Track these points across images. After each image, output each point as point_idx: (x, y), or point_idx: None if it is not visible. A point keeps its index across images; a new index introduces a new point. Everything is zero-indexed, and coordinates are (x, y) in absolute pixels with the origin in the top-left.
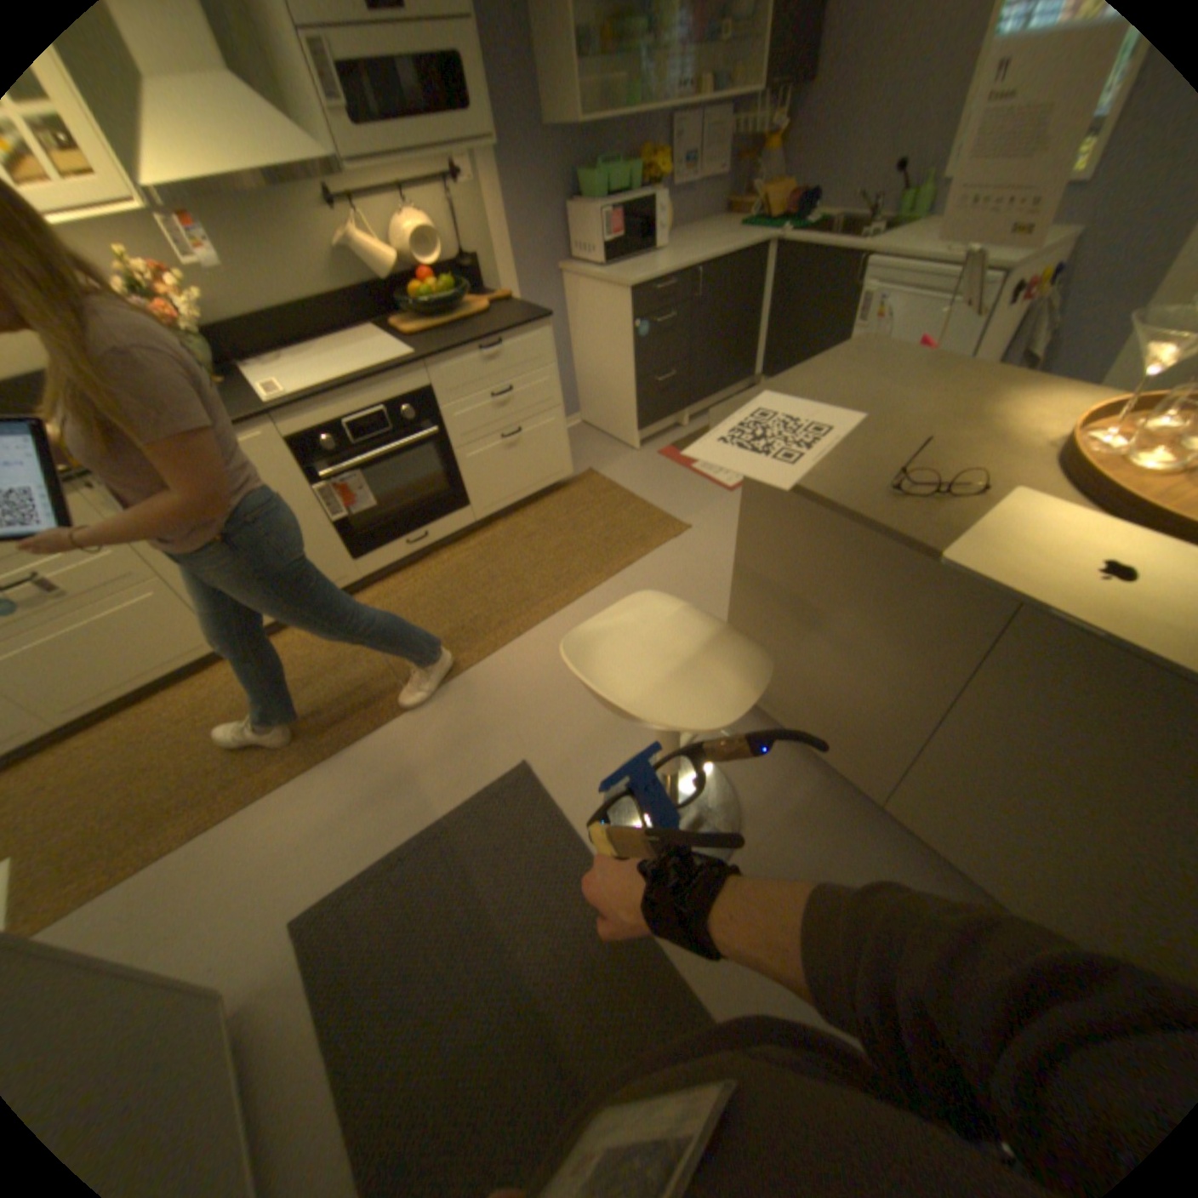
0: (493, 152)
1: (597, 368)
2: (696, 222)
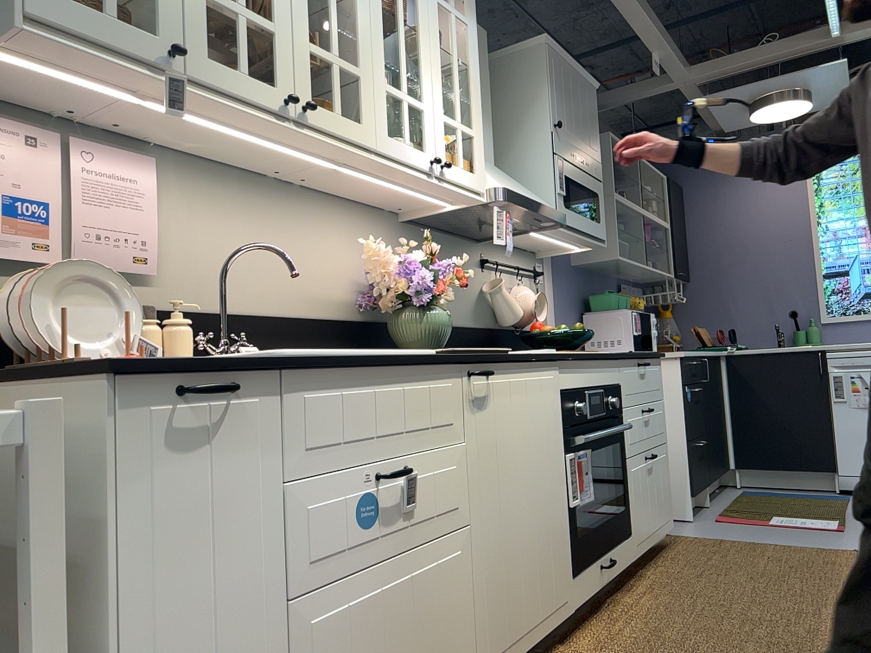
0: (554, 270)
1: None
2: None
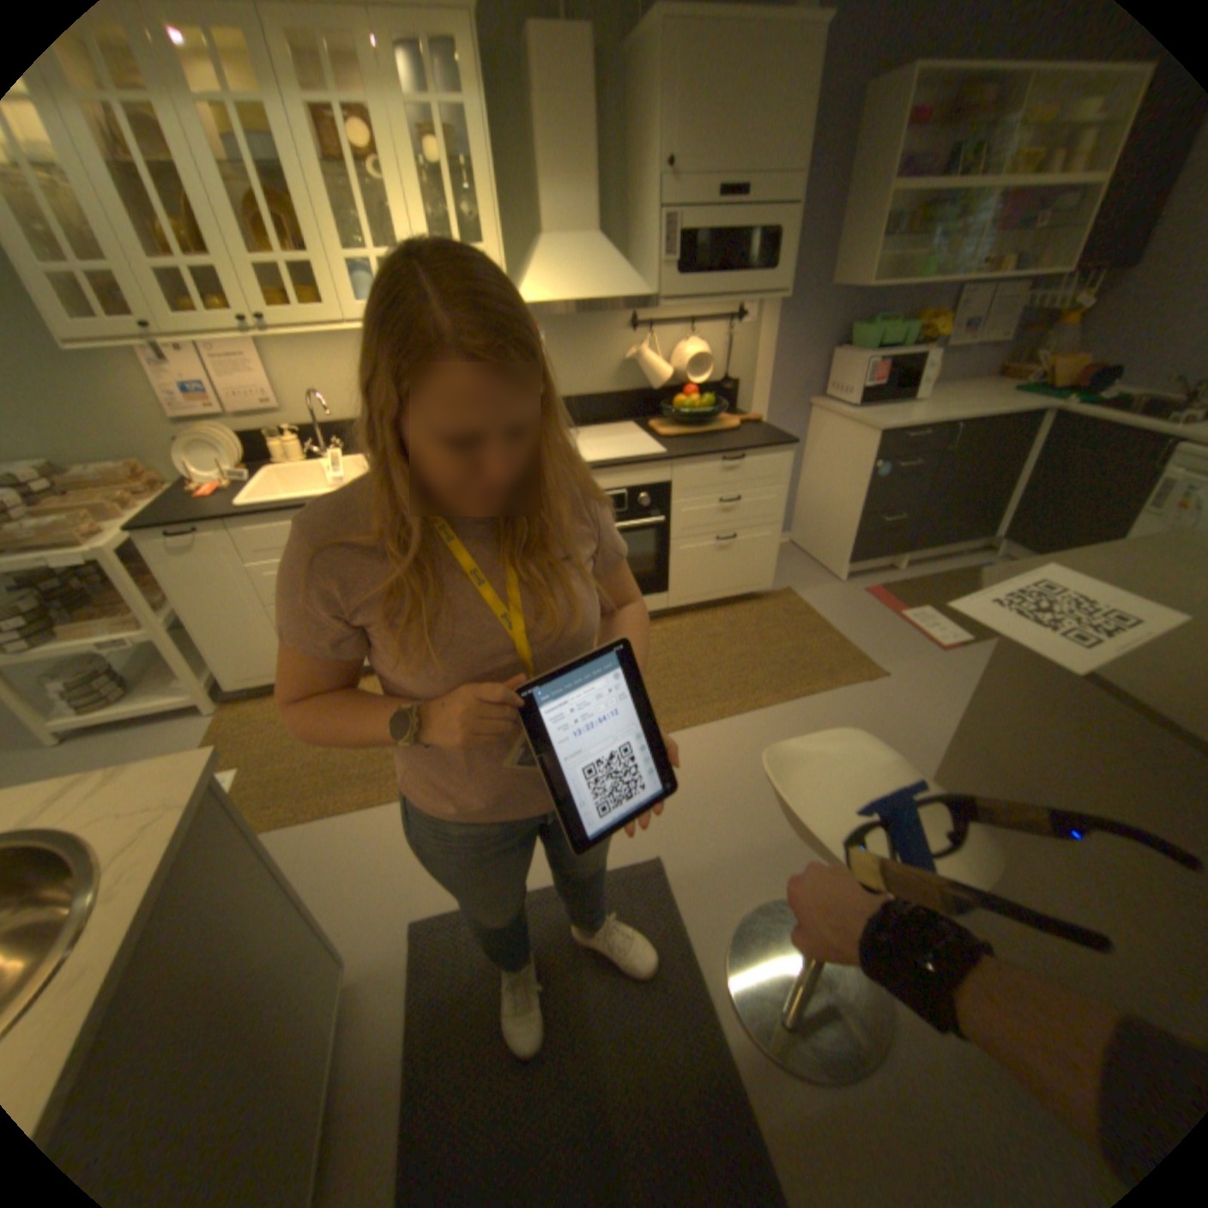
0: (781, 301)
1: (823, 496)
2: (963, 380)
